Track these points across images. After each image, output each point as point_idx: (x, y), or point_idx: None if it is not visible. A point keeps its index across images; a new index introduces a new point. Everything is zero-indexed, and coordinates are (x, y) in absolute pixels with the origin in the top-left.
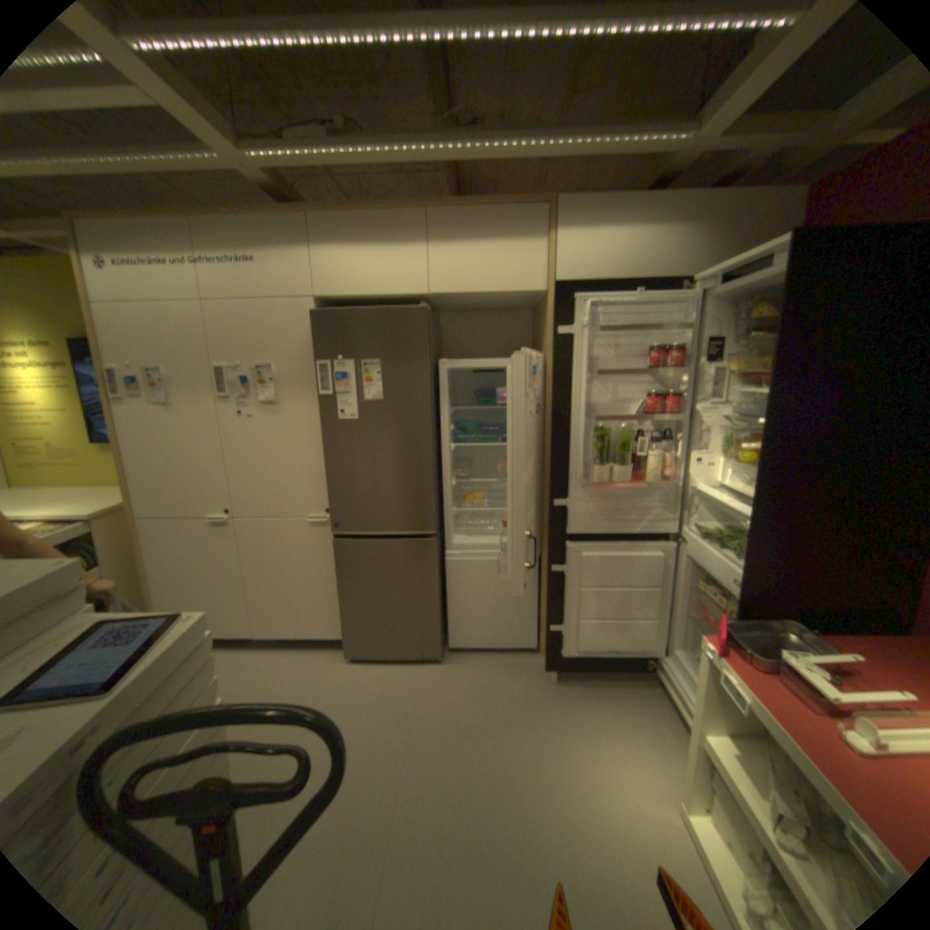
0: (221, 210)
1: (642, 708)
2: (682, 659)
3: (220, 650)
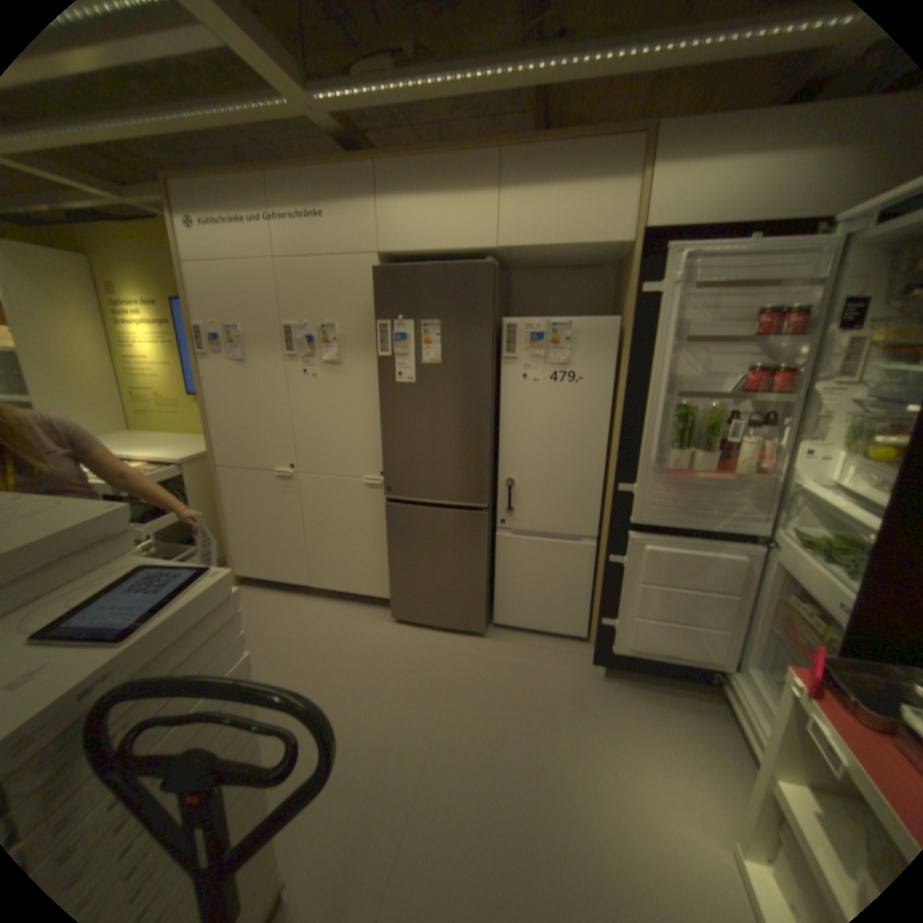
0: (293, 162)
1: (701, 723)
2: (758, 679)
3: (284, 593)
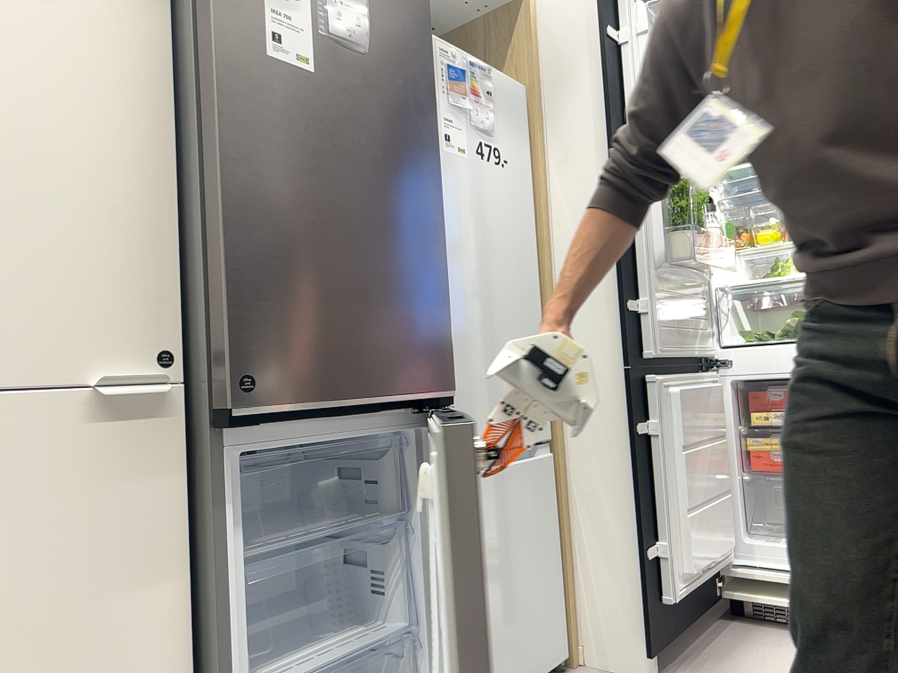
0: None
1: (760, 642)
2: (758, 542)
3: None
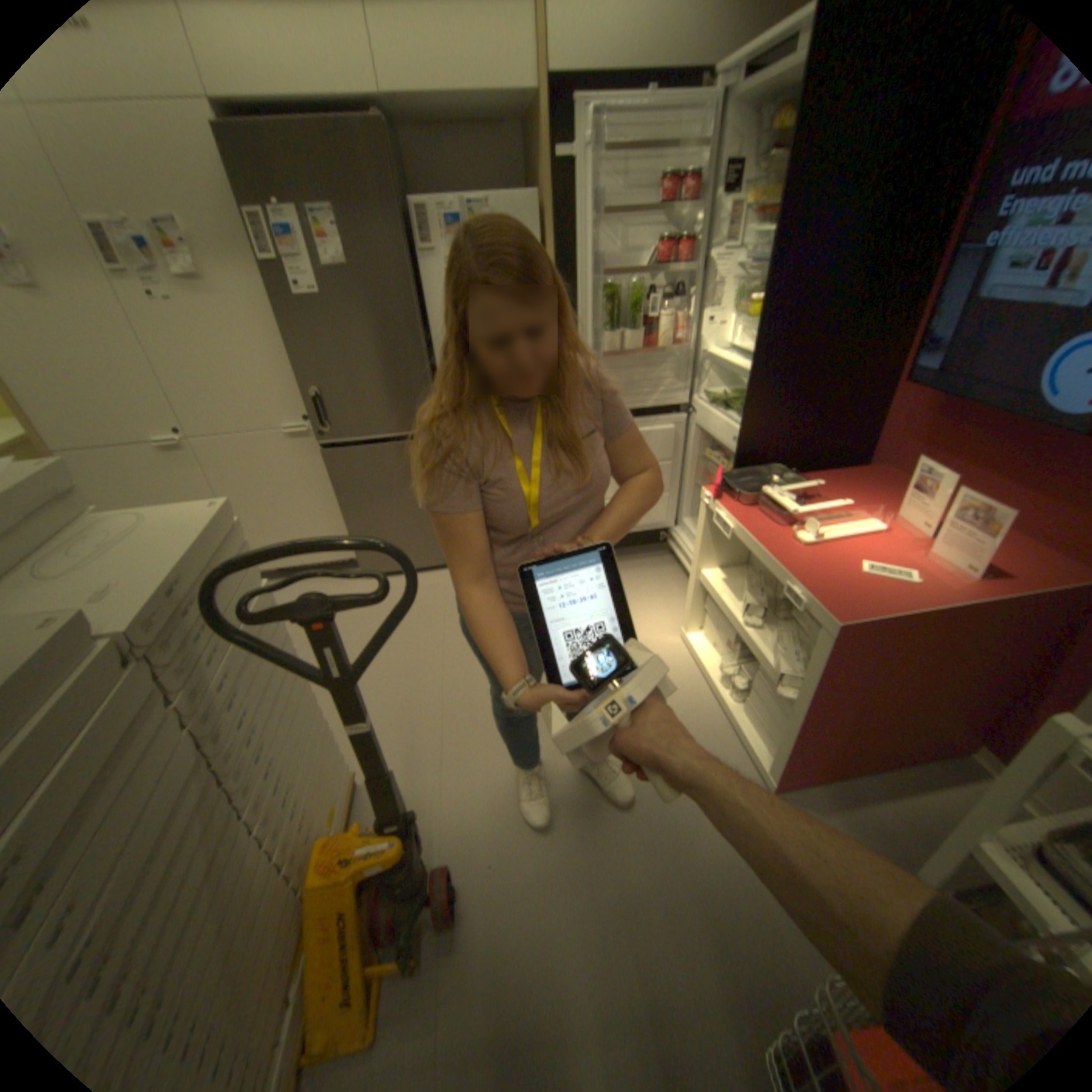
0: None
1: (653, 572)
2: (689, 524)
3: None
